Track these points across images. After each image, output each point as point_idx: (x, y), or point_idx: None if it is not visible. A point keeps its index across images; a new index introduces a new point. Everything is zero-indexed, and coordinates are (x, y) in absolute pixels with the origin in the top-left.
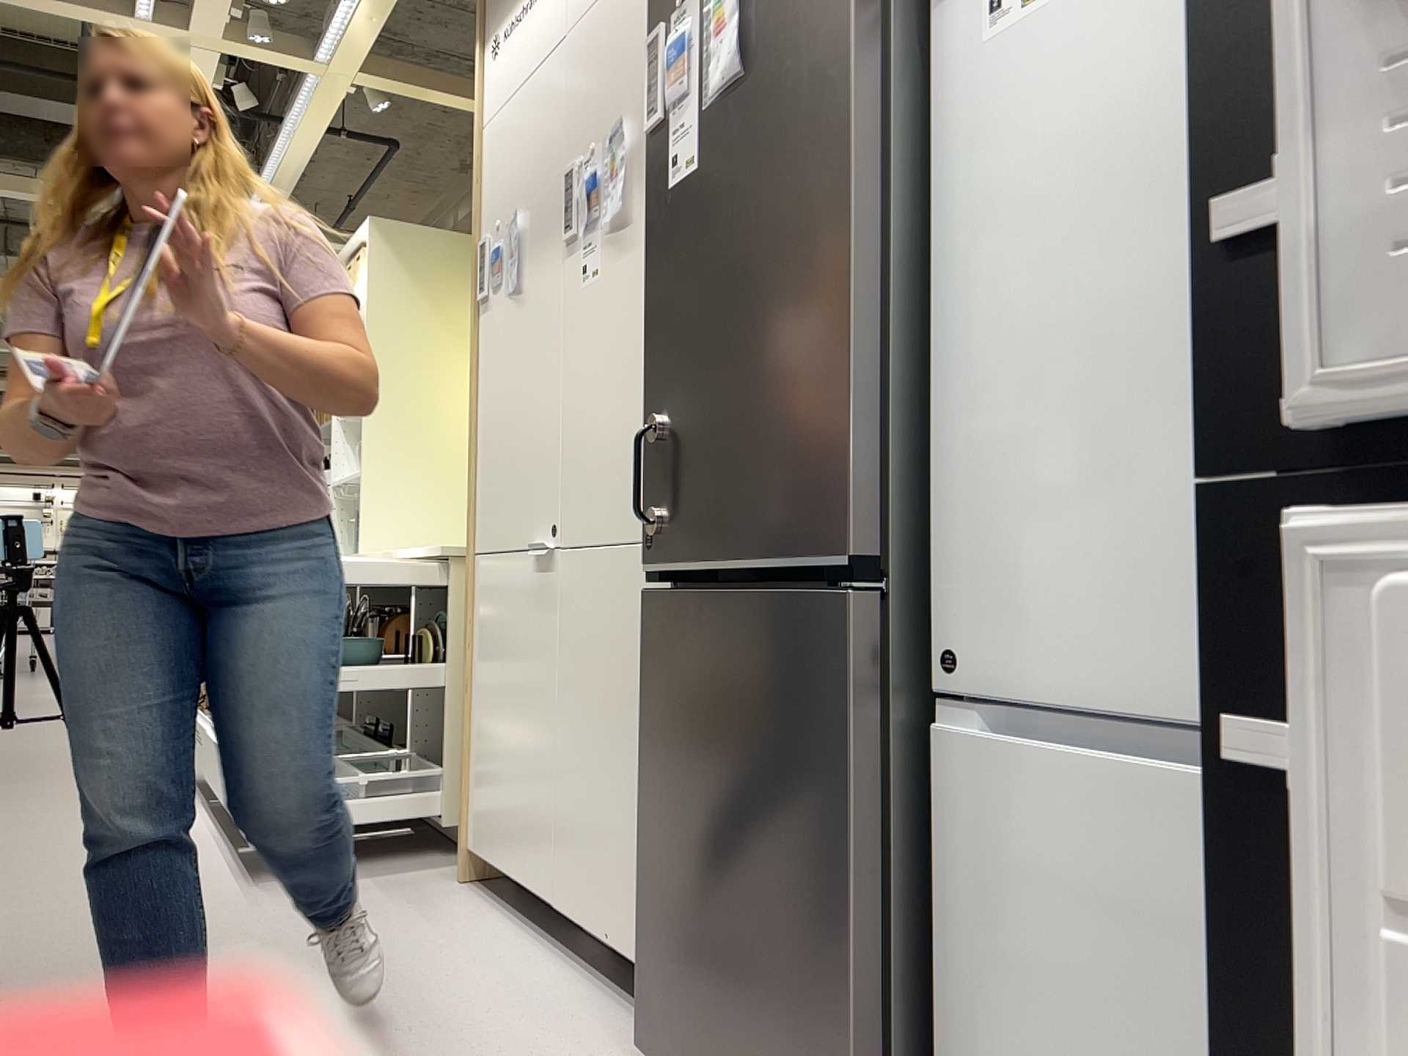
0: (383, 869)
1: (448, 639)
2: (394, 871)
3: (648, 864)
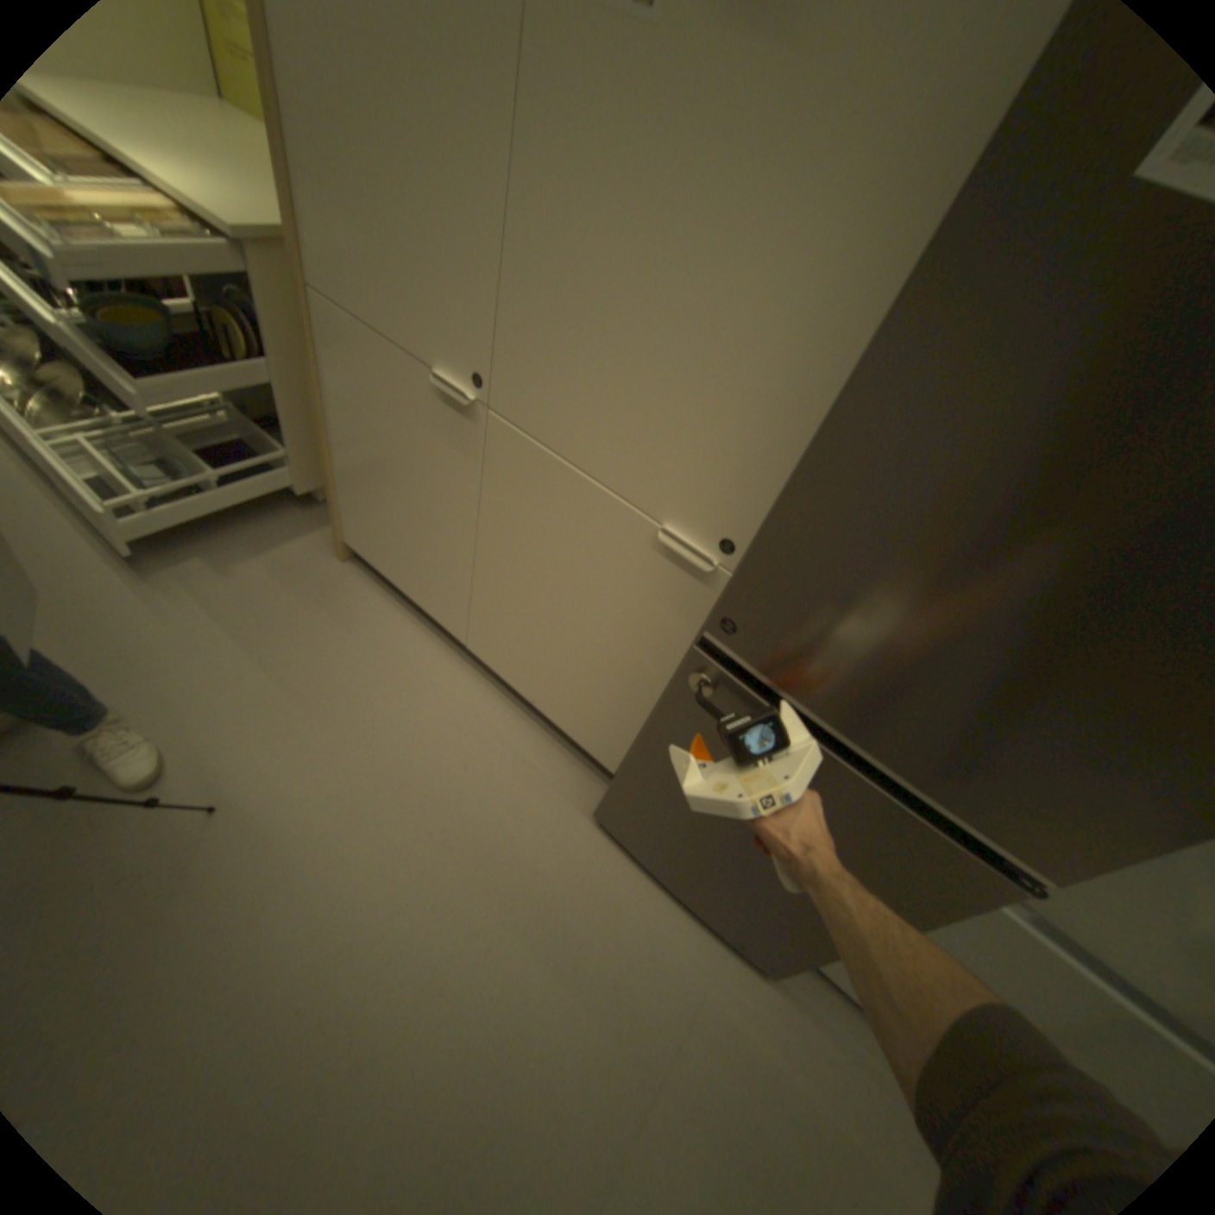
0: (258, 537)
1: (259, 324)
2: (272, 542)
3: (636, 770)
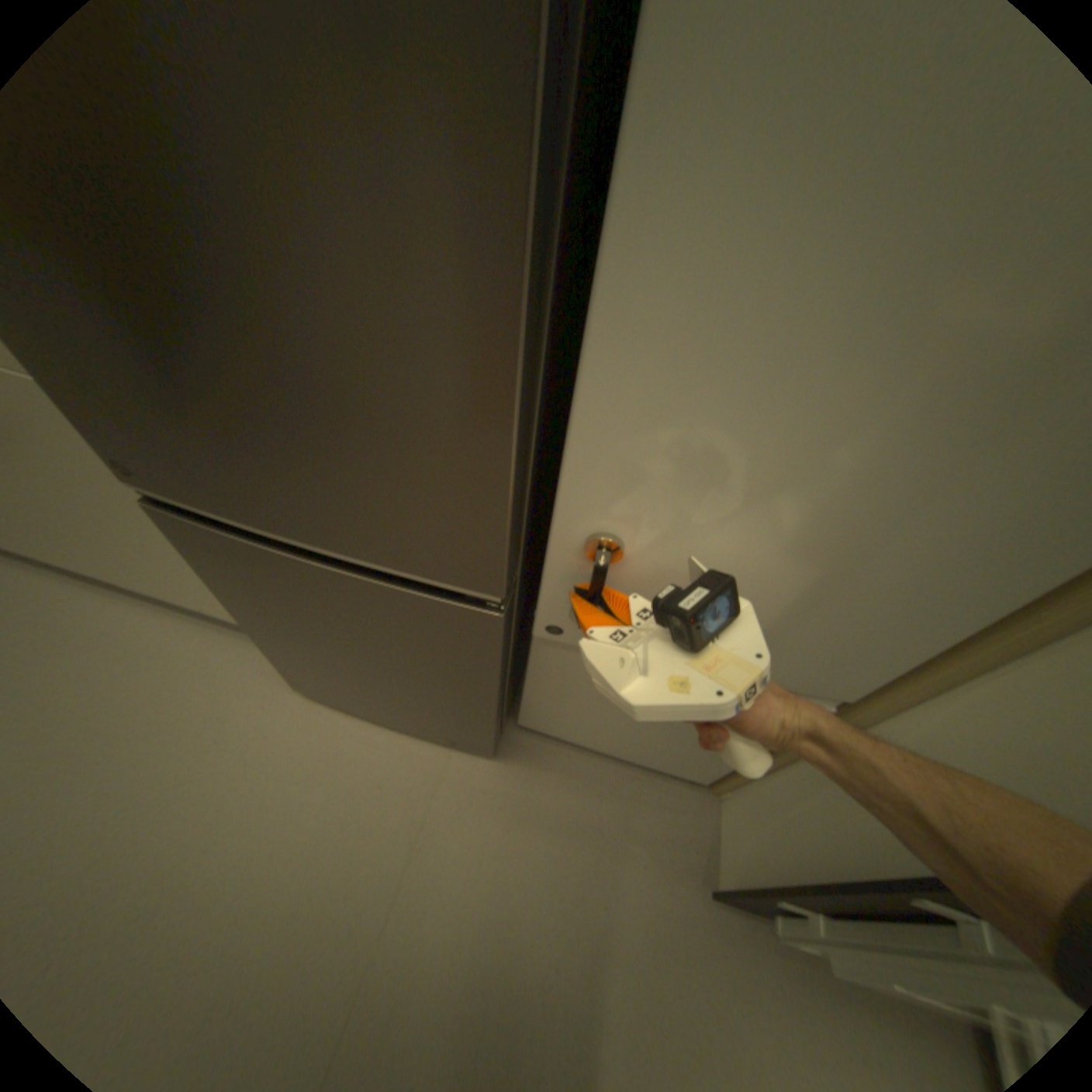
0: None
1: None
2: None
3: (263, 638)
